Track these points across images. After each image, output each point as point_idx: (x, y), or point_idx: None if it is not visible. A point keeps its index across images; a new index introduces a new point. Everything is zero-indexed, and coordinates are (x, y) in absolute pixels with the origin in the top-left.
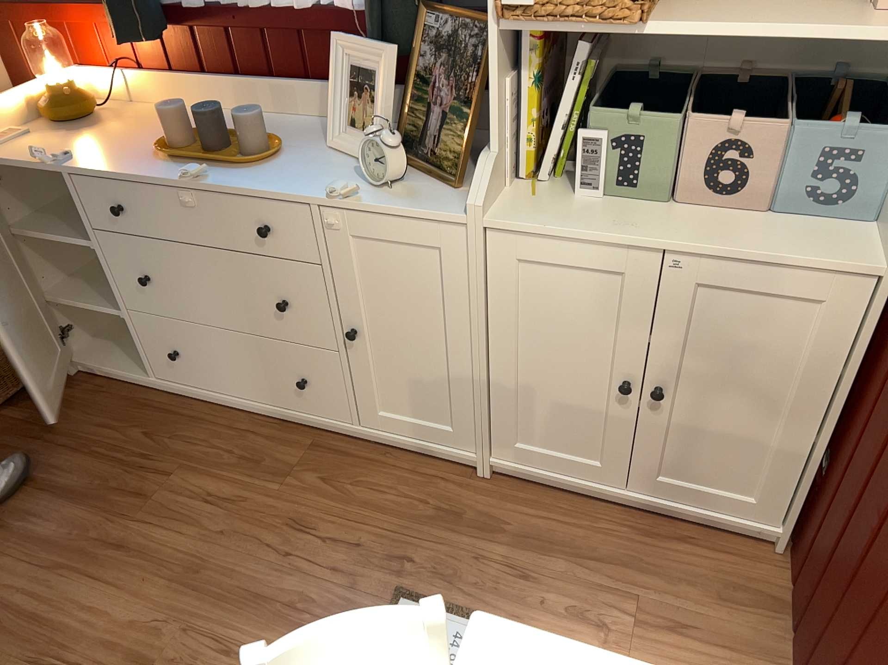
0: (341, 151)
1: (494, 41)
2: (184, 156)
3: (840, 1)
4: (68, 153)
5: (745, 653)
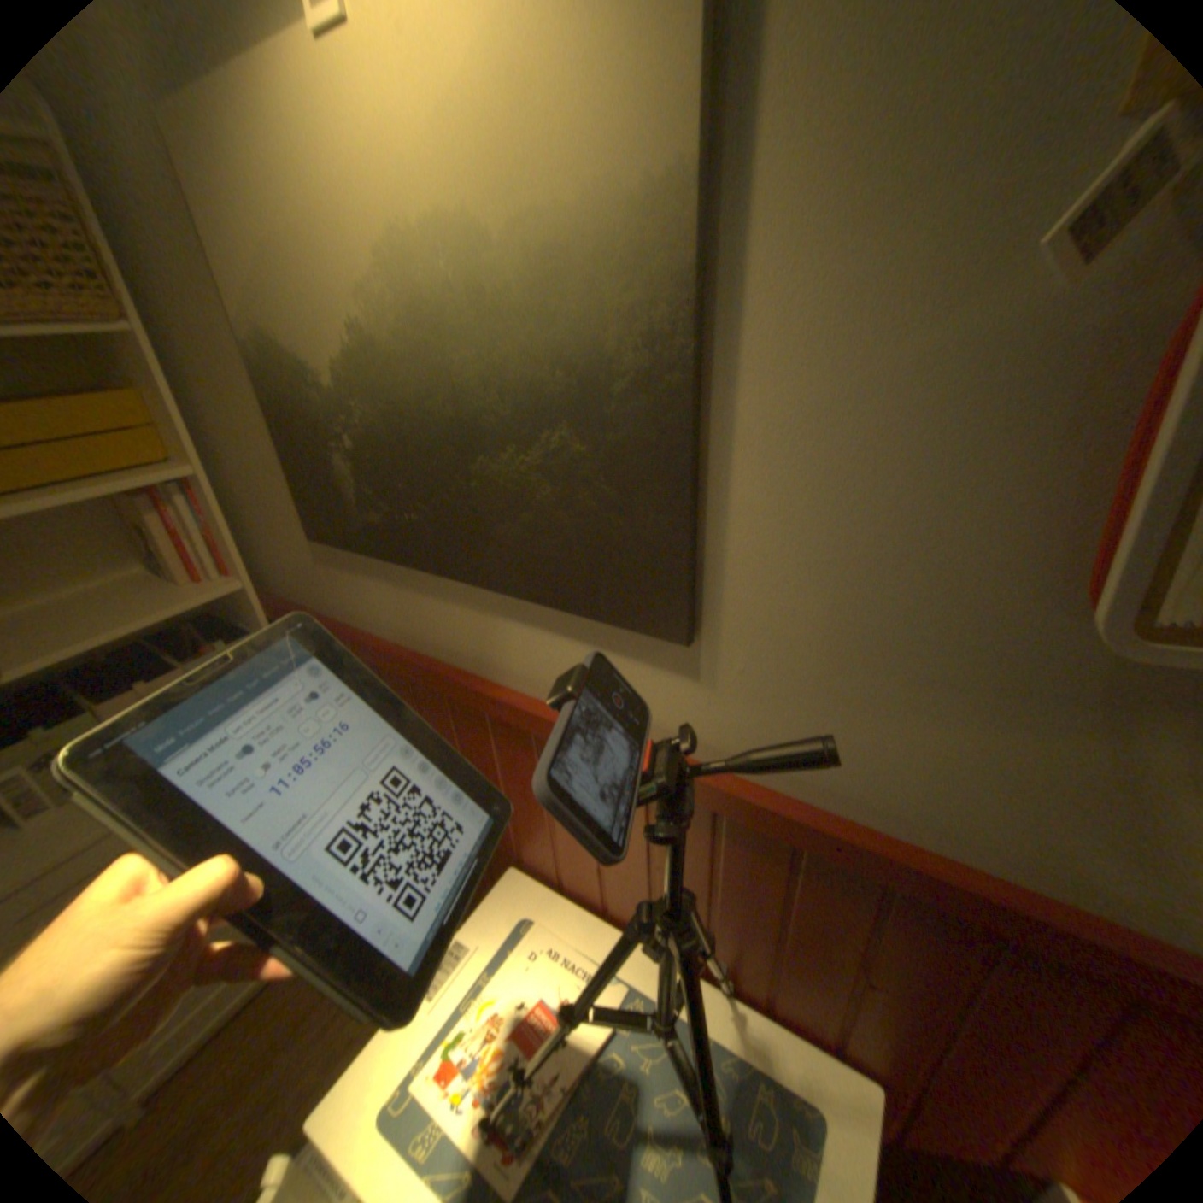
0: None
1: None
2: None
3: (146, 592)
4: None
5: None
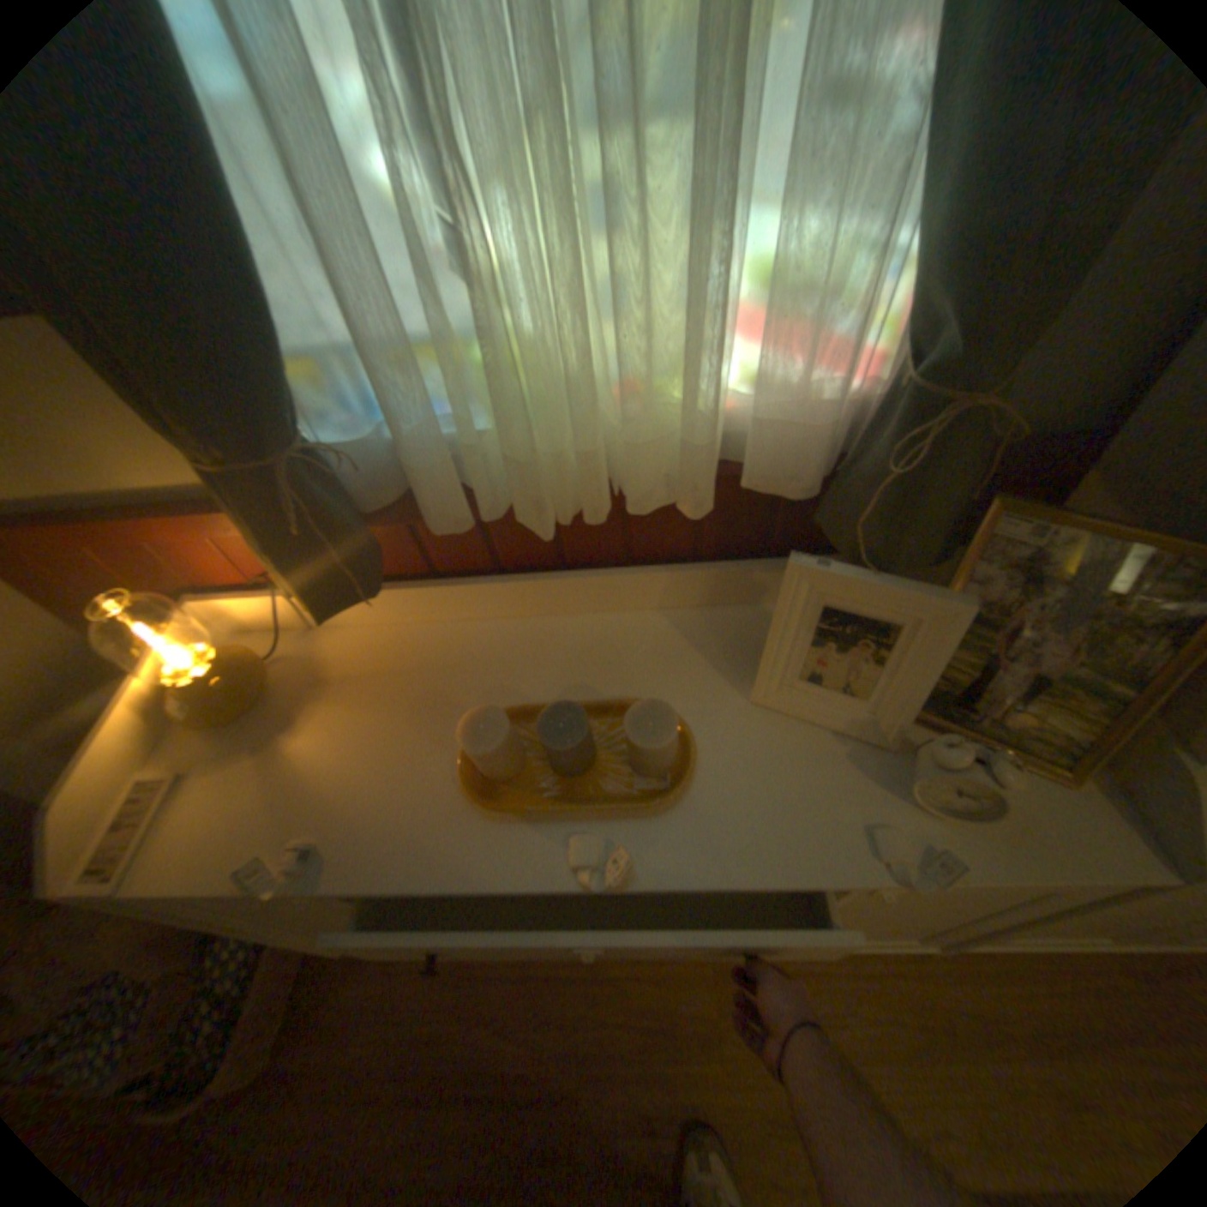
0: (785, 712)
1: None
2: (547, 813)
3: None
4: (305, 851)
5: None
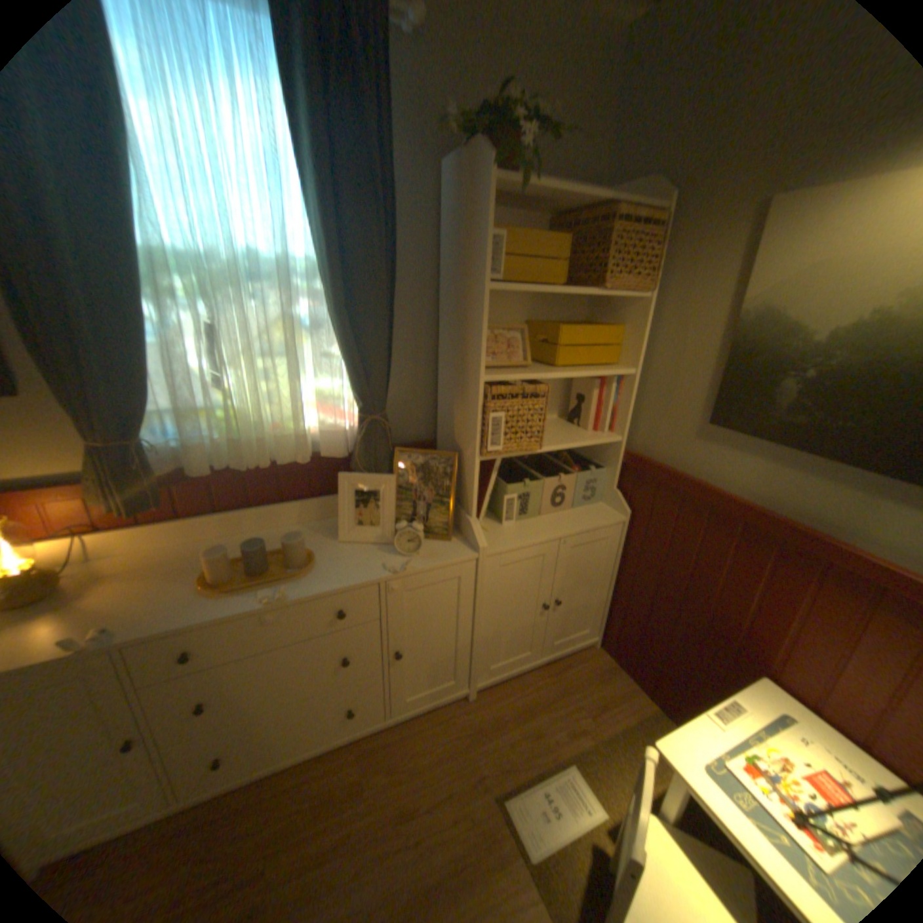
0: (352, 543)
1: (473, 467)
2: (244, 587)
3: (568, 429)
4: (102, 630)
5: (628, 702)
